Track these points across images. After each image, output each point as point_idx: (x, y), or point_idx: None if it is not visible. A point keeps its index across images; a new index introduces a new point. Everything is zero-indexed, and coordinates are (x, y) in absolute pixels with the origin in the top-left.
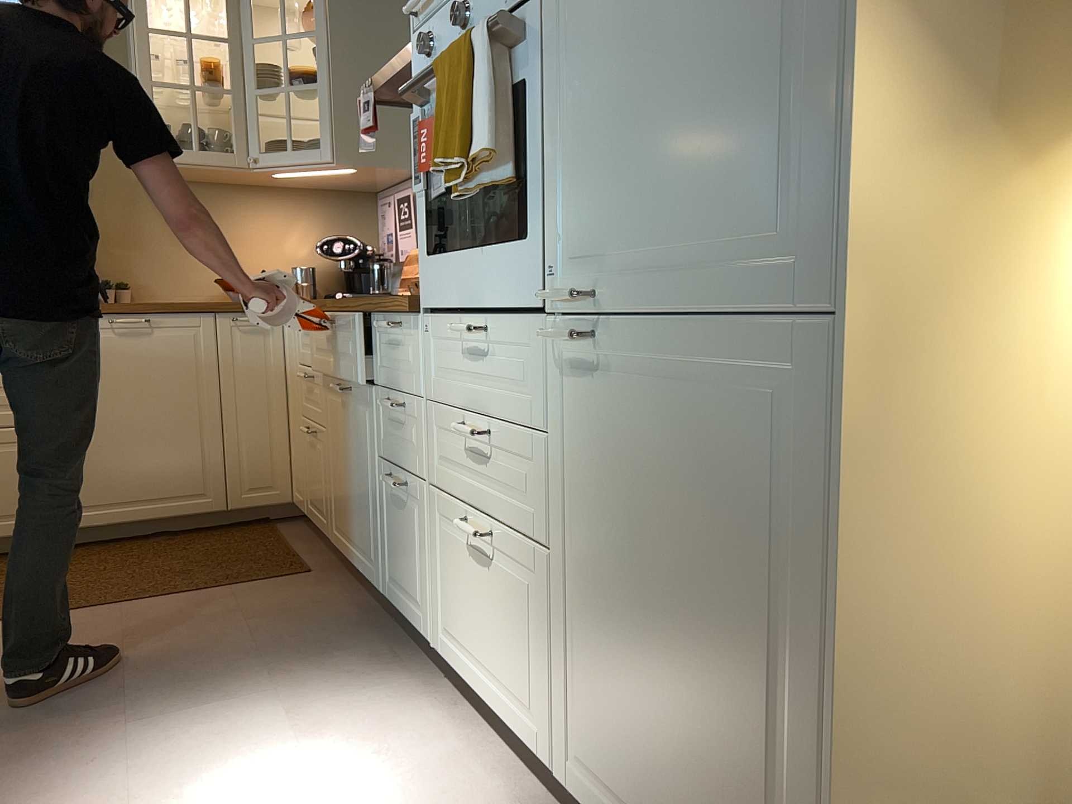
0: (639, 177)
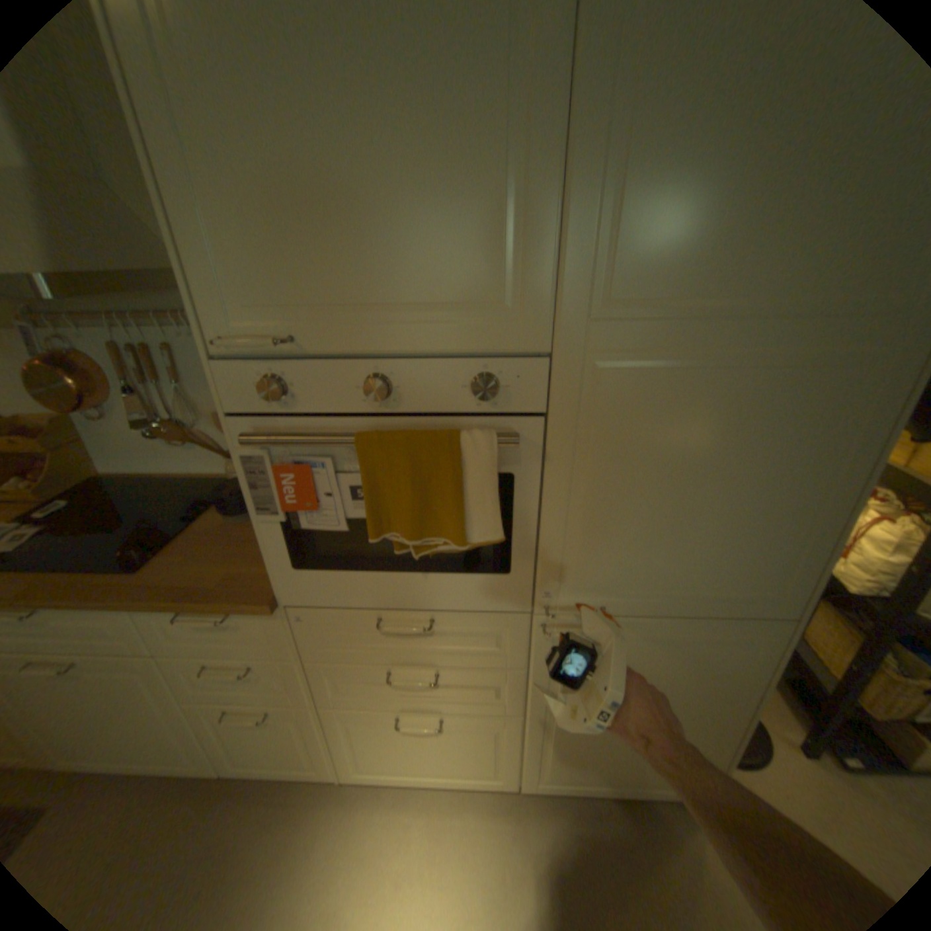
0: (653, 556)
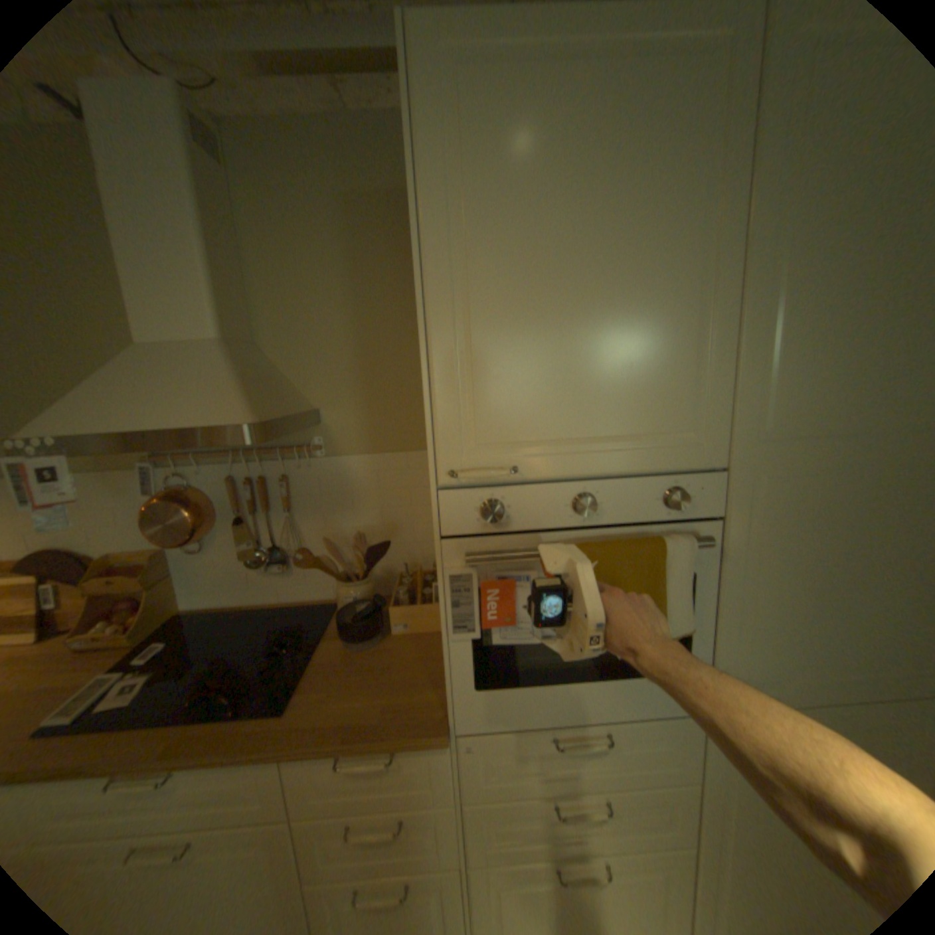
0: (820, 642)
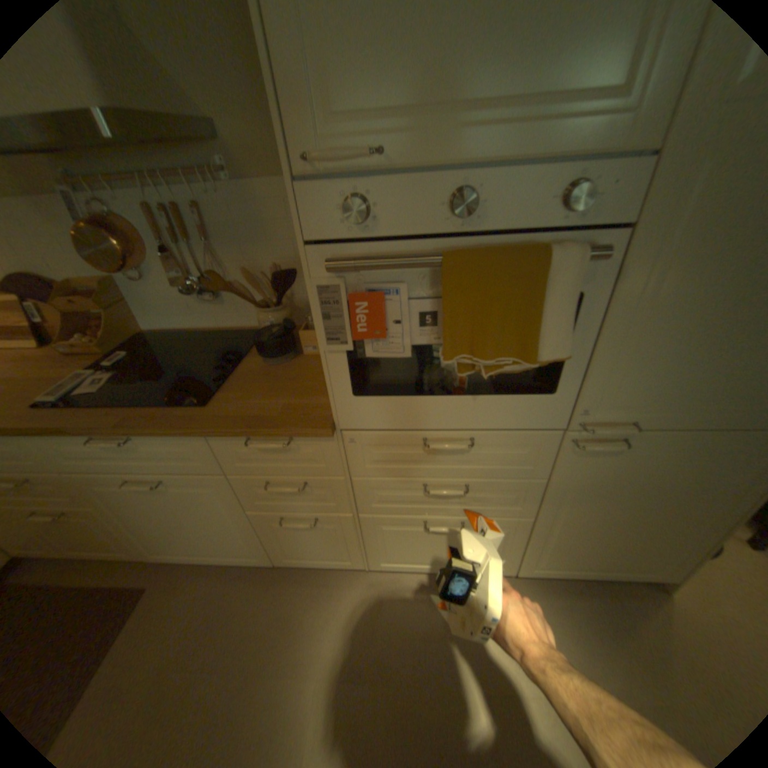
0: (702, 371)
